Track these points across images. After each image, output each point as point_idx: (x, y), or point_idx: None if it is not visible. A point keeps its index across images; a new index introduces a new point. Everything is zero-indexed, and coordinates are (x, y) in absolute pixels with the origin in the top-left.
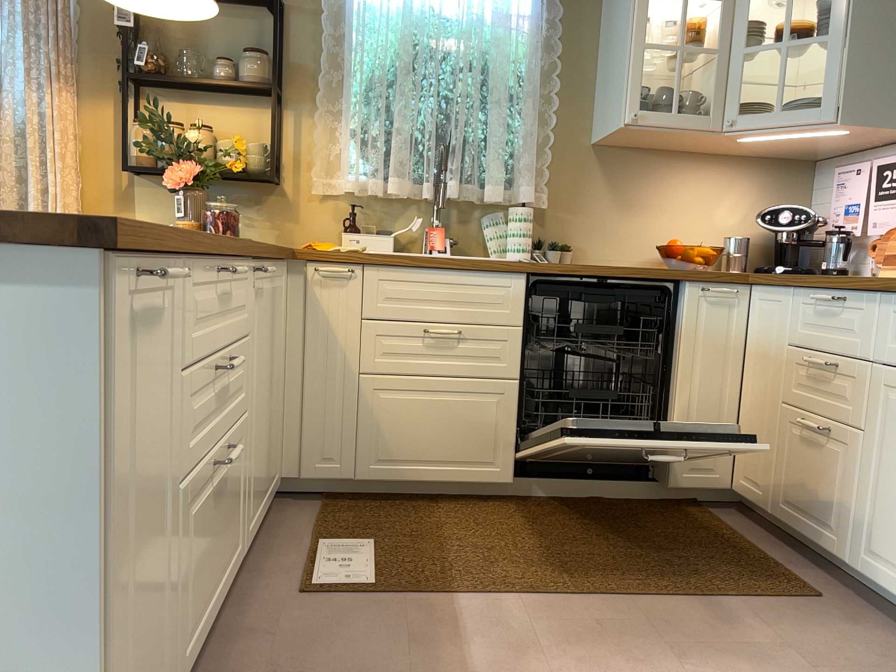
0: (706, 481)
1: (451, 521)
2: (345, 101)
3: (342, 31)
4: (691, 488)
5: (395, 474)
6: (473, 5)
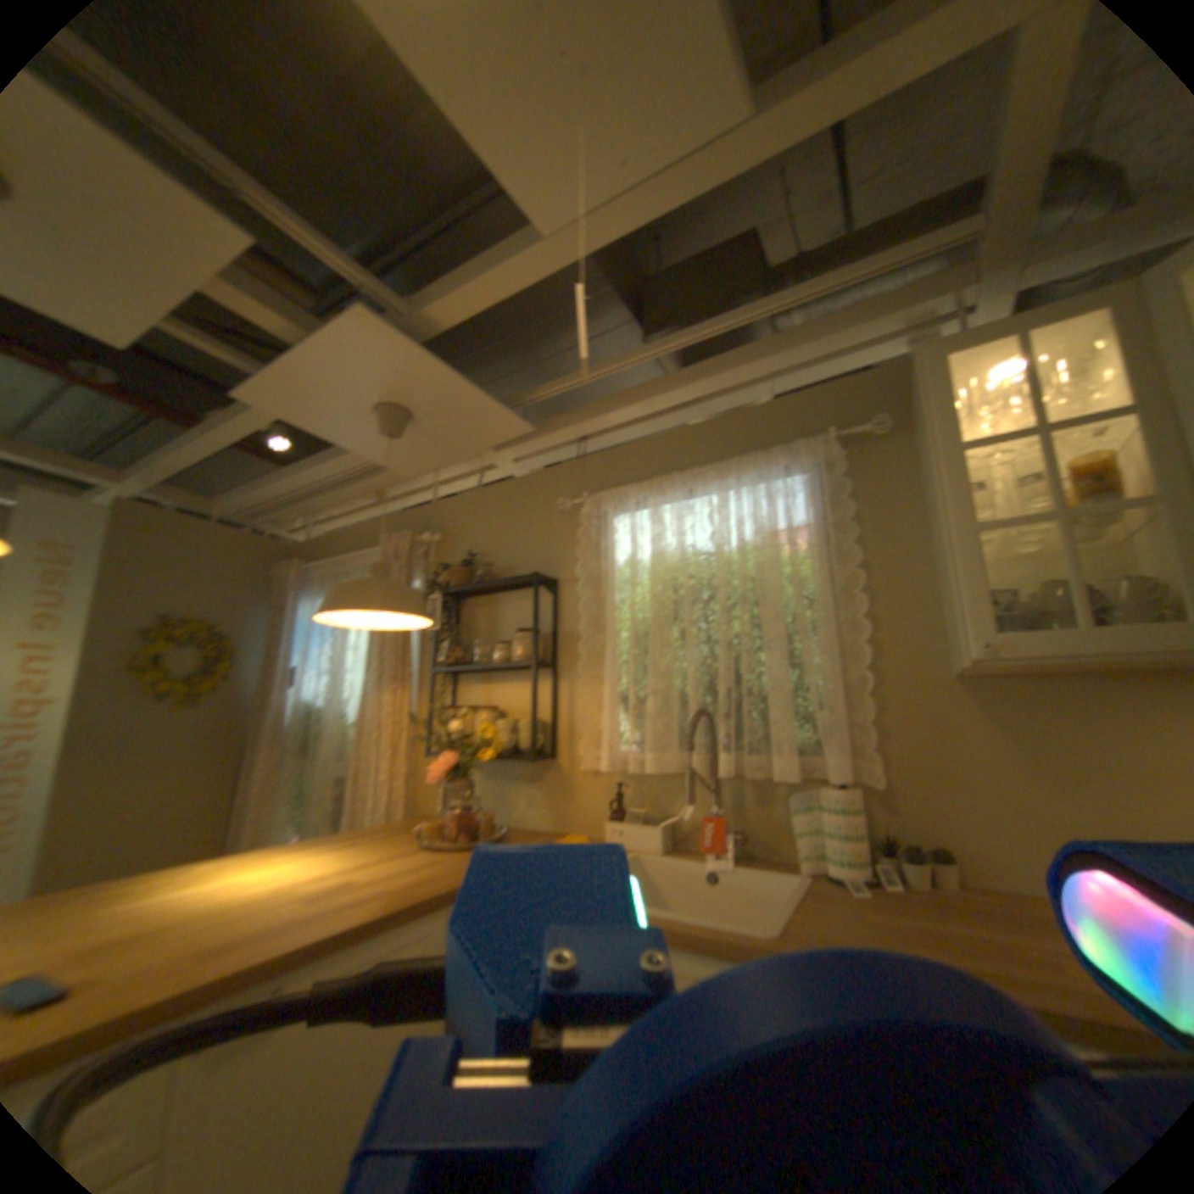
0: None
1: None
2: (608, 663)
3: (602, 592)
4: None
5: None
6: (735, 530)
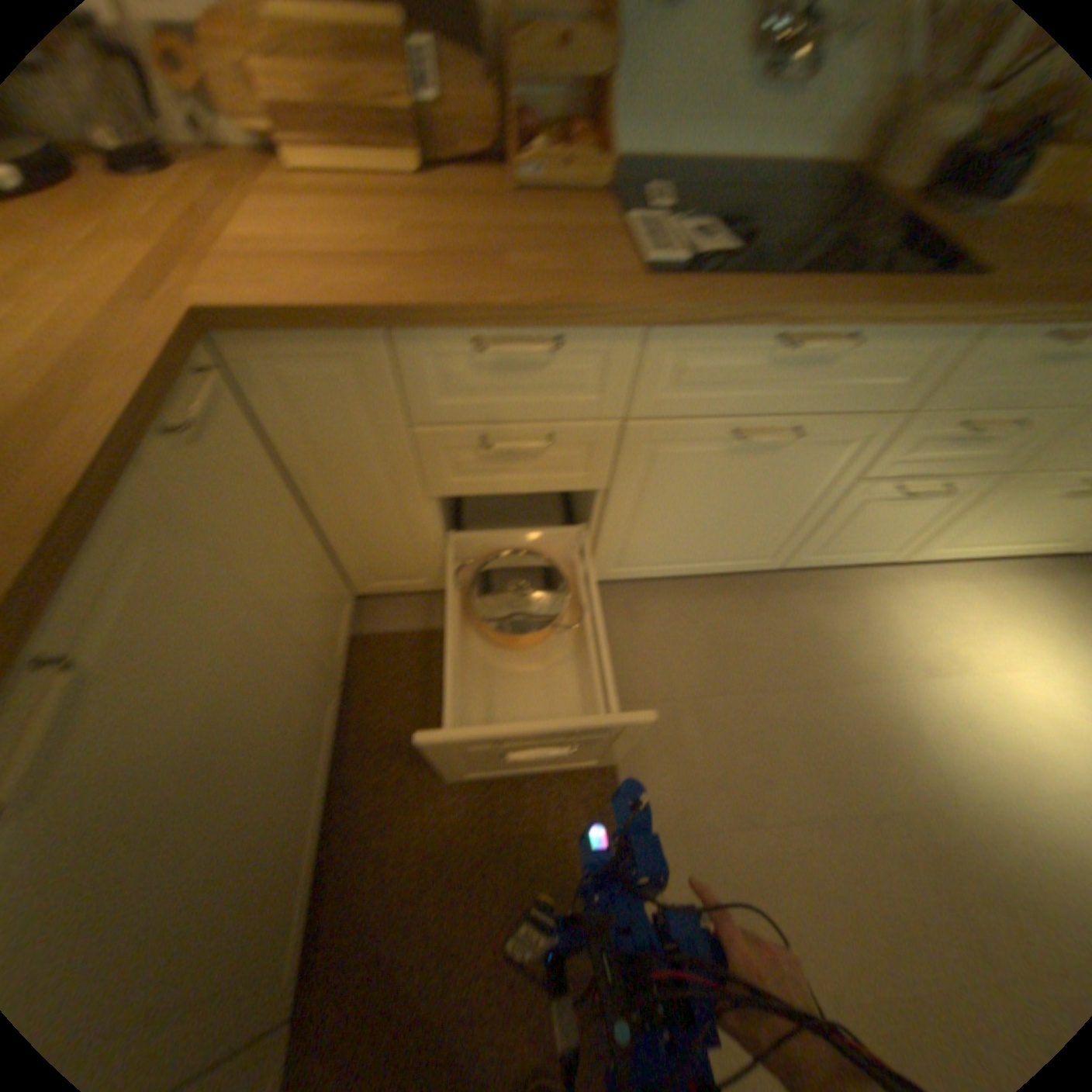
0: (348, 624)
1: None
2: None
3: None
4: (347, 649)
5: None
6: None
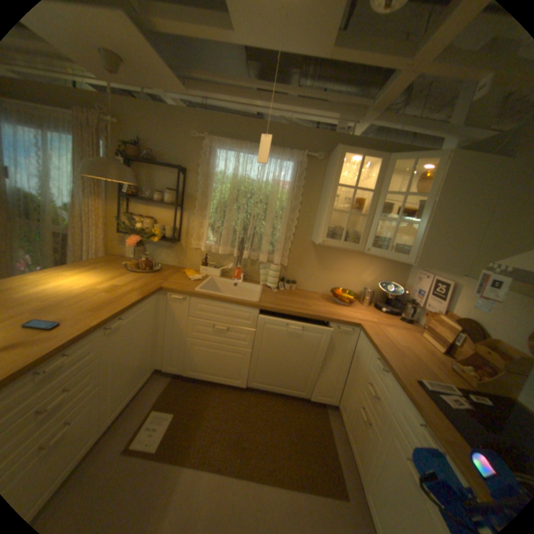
0: (327, 402)
1: (213, 404)
2: (207, 212)
3: (208, 182)
4: (320, 403)
5: (198, 377)
6: (265, 175)
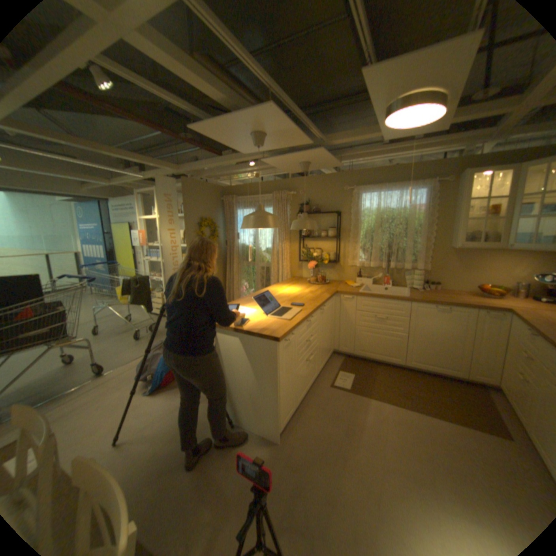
0: (487, 381)
1: (381, 373)
2: (358, 238)
3: (357, 217)
4: (480, 382)
5: (366, 355)
6: (402, 203)
